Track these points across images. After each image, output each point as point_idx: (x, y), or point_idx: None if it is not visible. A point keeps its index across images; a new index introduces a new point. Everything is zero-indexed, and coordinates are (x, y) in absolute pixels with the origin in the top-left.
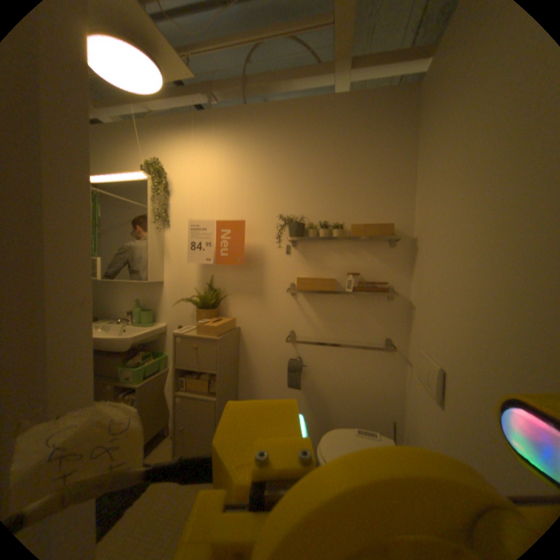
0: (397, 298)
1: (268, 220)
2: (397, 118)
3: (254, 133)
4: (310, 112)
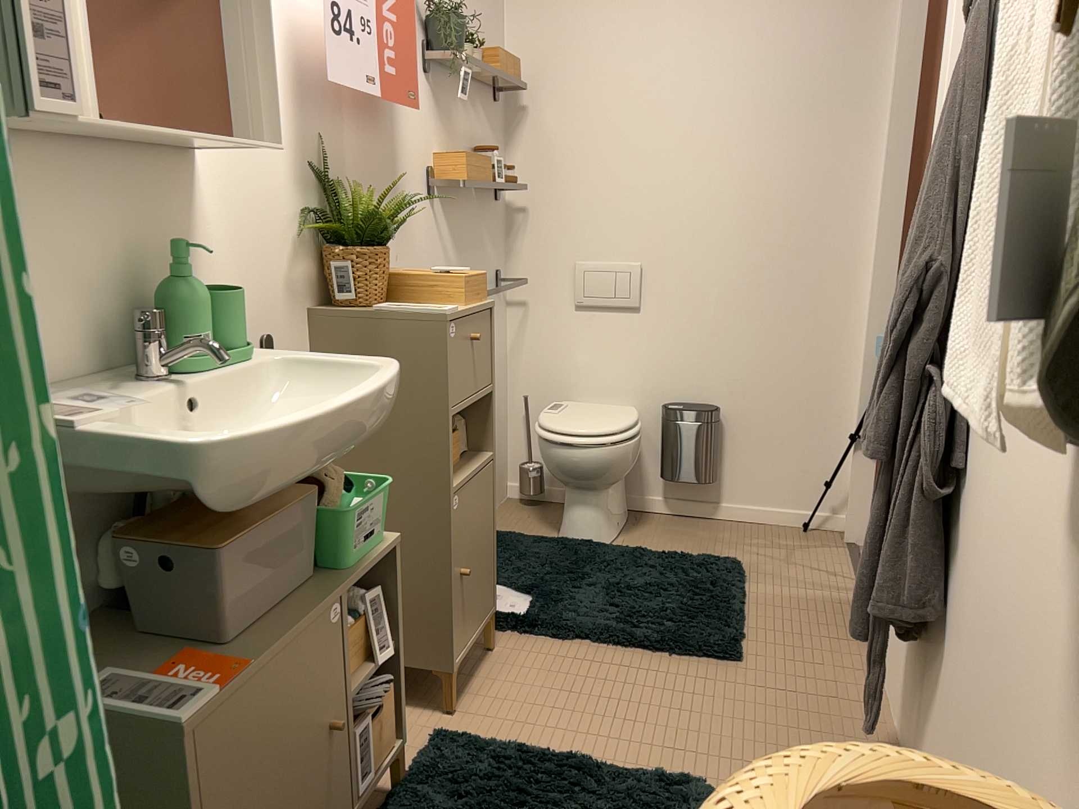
0: (499, 201)
1: None
2: None
3: None
4: None
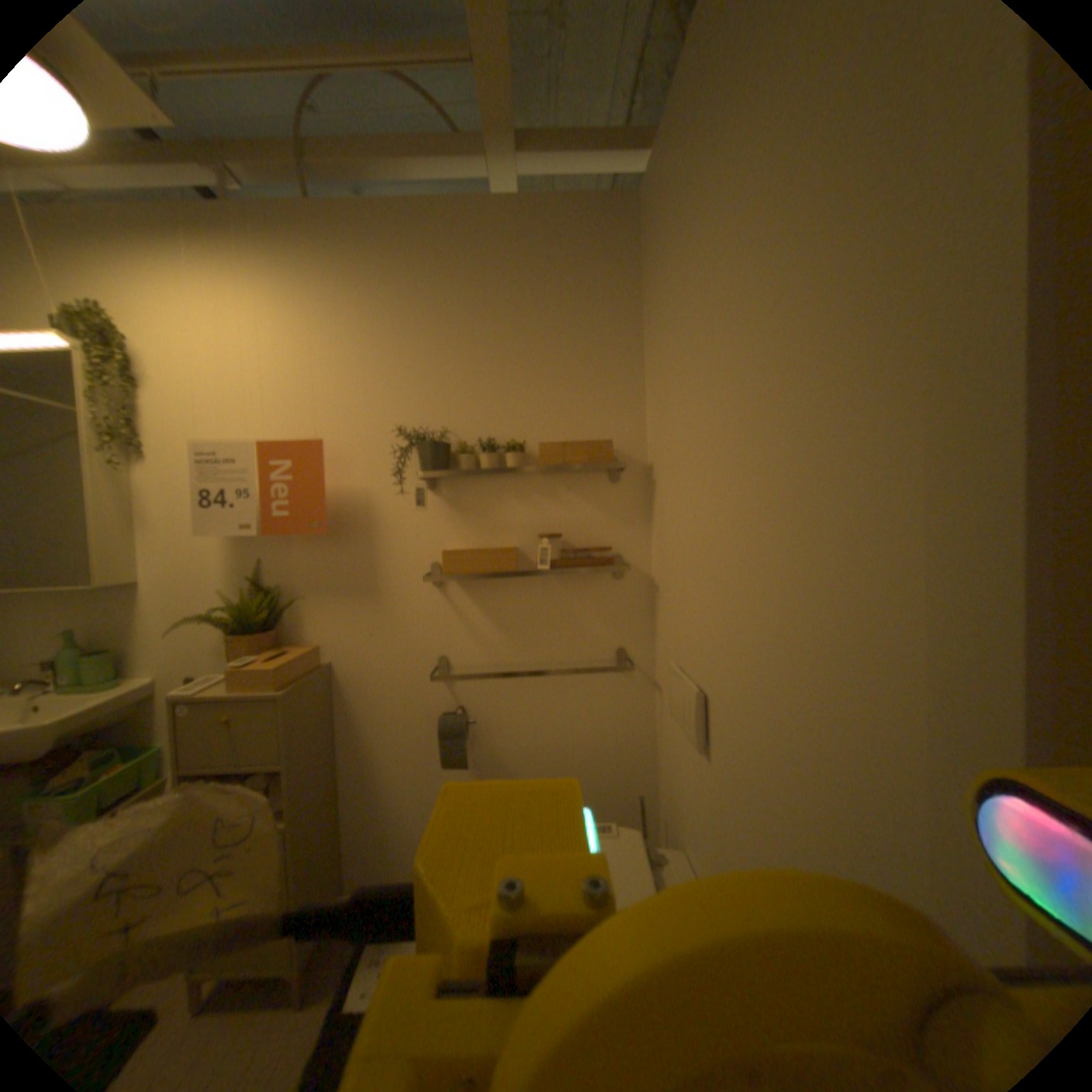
0: (630, 574)
1: (375, 439)
2: (603, 250)
3: (331, 260)
4: (444, 226)
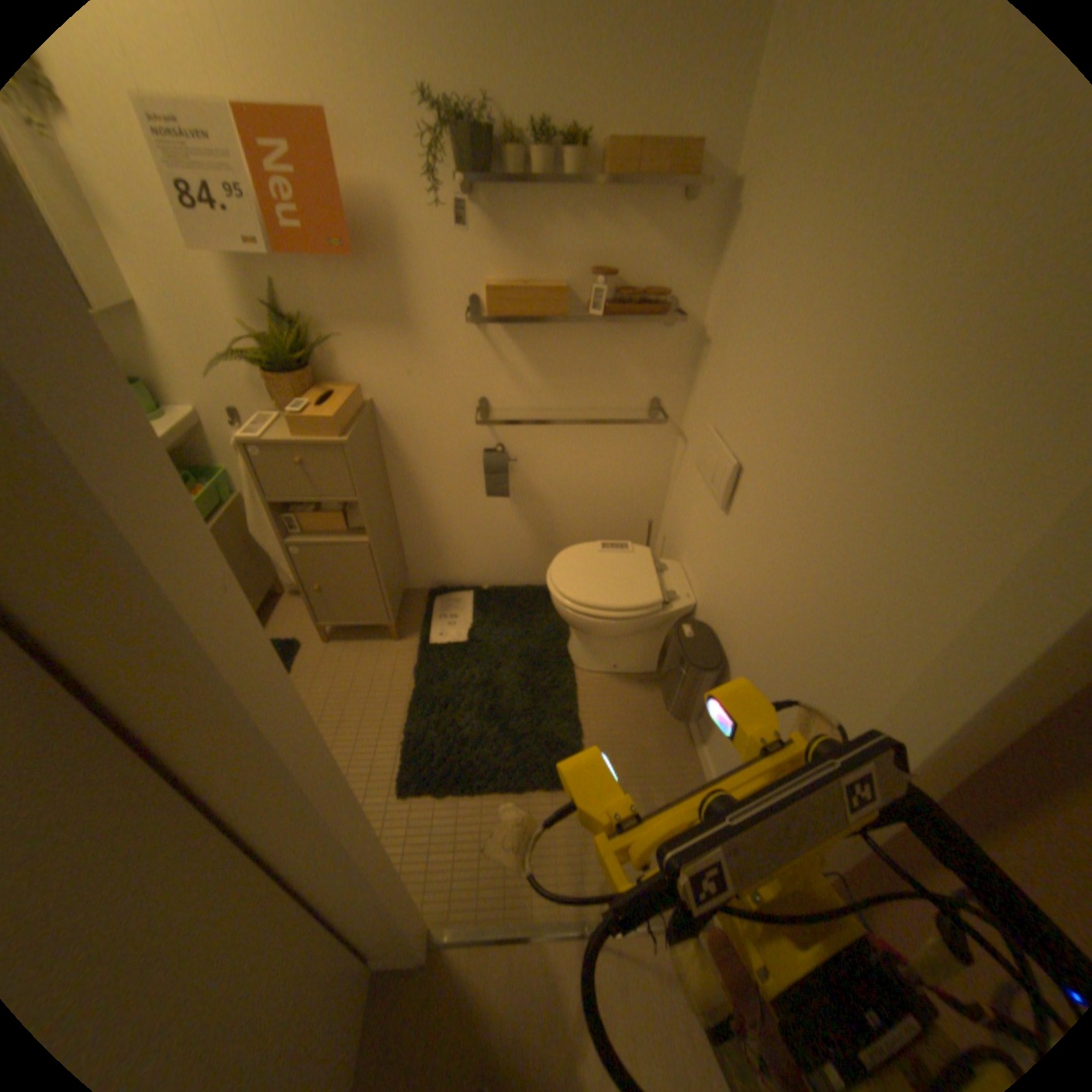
0: (680, 324)
1: (387, 108)
2: None
3: None
4: None
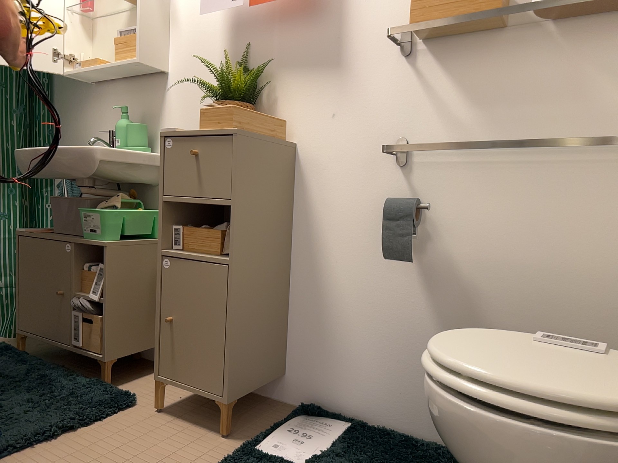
0: None
1: None
2: None
3: None
4: None
